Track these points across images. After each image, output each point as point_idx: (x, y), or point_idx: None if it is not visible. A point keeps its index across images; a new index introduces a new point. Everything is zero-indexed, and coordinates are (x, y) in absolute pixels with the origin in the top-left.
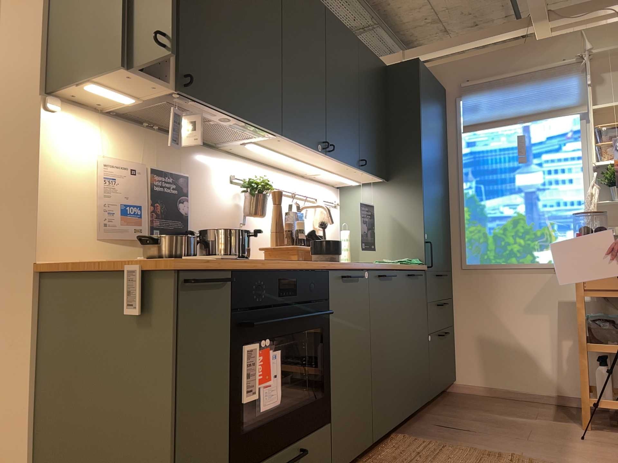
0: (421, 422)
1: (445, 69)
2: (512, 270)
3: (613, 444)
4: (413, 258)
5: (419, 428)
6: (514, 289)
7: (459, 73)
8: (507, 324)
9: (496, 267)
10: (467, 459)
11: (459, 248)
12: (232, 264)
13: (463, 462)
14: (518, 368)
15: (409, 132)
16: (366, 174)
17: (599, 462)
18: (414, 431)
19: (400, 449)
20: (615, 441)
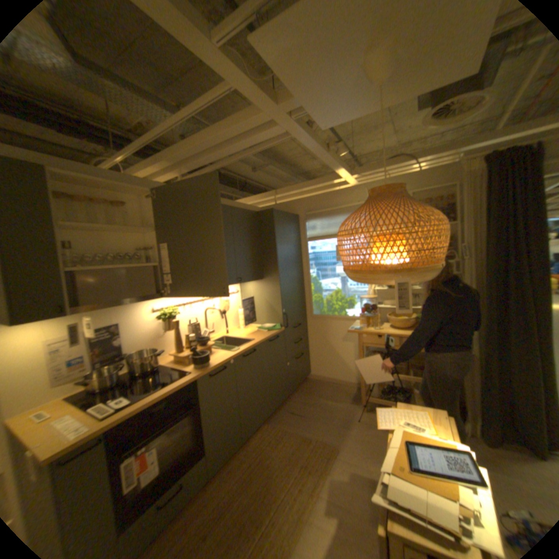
0: (281, 411)
1: (297, 203)
2: (335, 319)
3: (372, 426)
4: (276, 323)
5: (278, 417)
6: (336, 329)
7: (305, 205)
8: (333, 347)
9: (327, 317)
10: (291, 447)
11: (308, 305)
12: (101, 431)
13: (288, 451)
14: (339, 369)
15: (270, 252)
16: (245, 282)
17: (358, 445)
18: (275, 420)
19: (261, 439)
20: (374, 423)
